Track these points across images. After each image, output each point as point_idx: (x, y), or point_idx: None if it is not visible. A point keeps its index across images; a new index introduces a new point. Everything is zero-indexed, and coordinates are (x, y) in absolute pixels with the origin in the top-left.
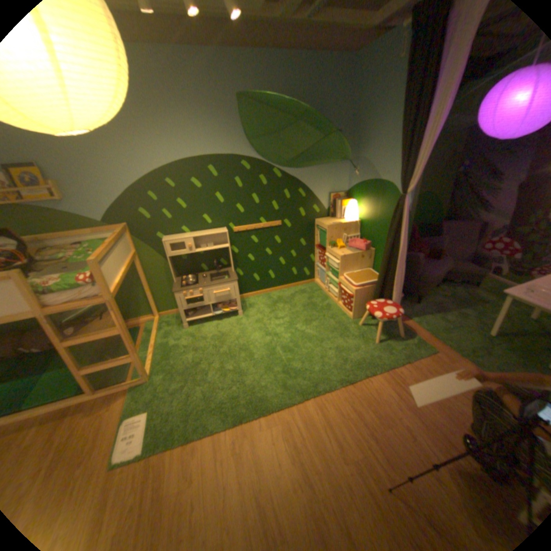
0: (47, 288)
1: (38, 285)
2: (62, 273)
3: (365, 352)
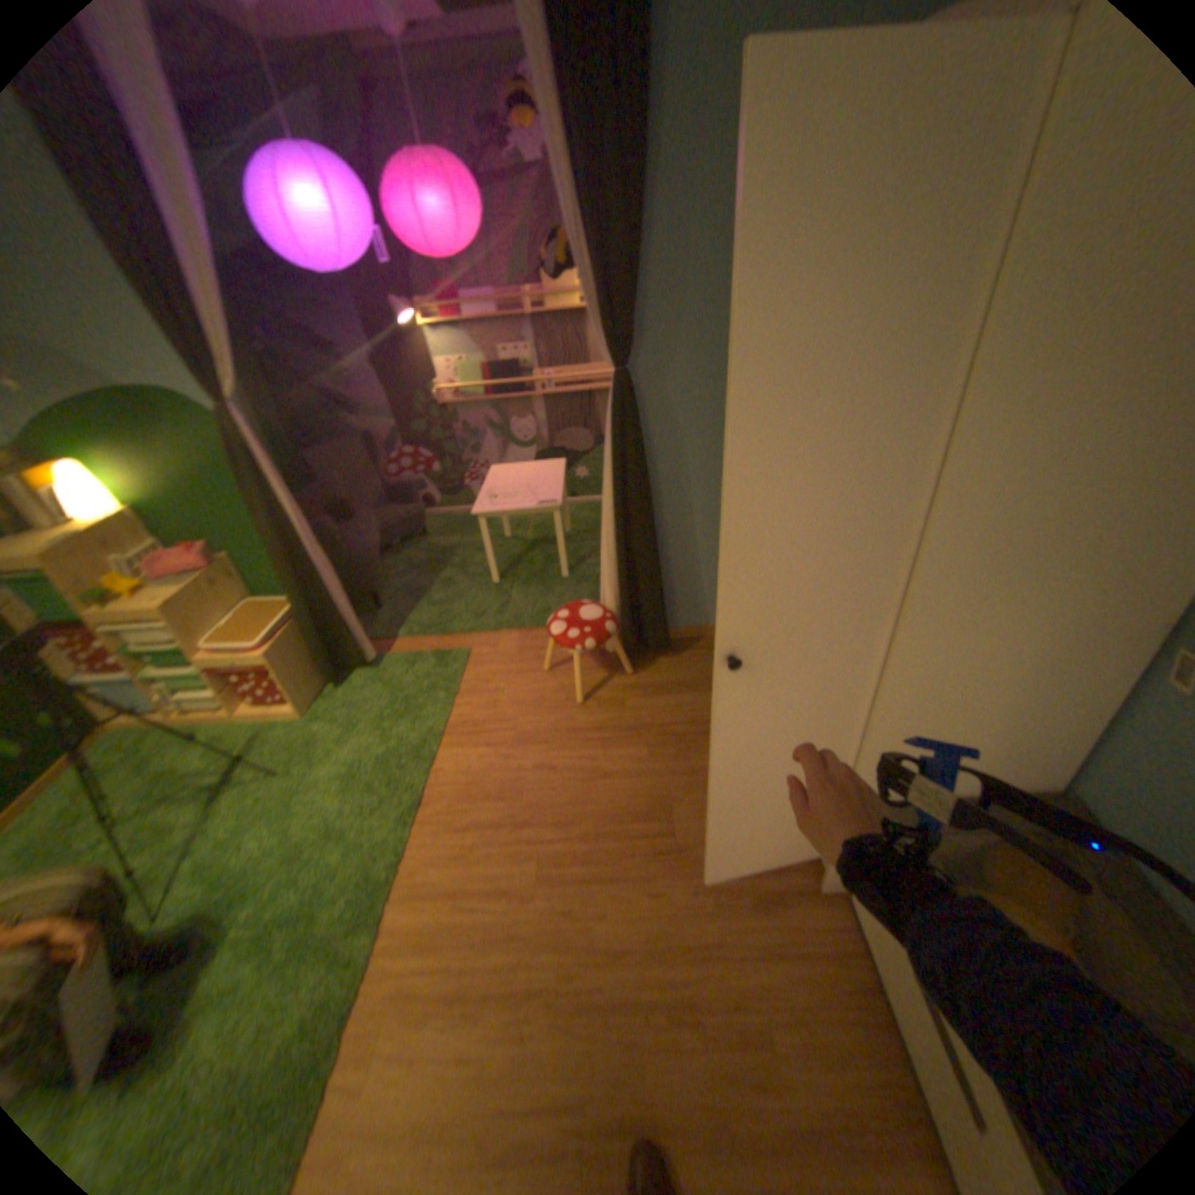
0: None
1: None
2: None
3: (382, 742)
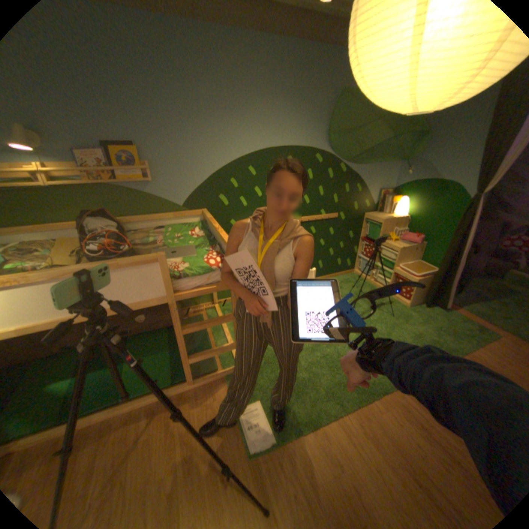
0: (183, 272)
1: (170, 268)
2: (186, 256)
3: (437, 338)
